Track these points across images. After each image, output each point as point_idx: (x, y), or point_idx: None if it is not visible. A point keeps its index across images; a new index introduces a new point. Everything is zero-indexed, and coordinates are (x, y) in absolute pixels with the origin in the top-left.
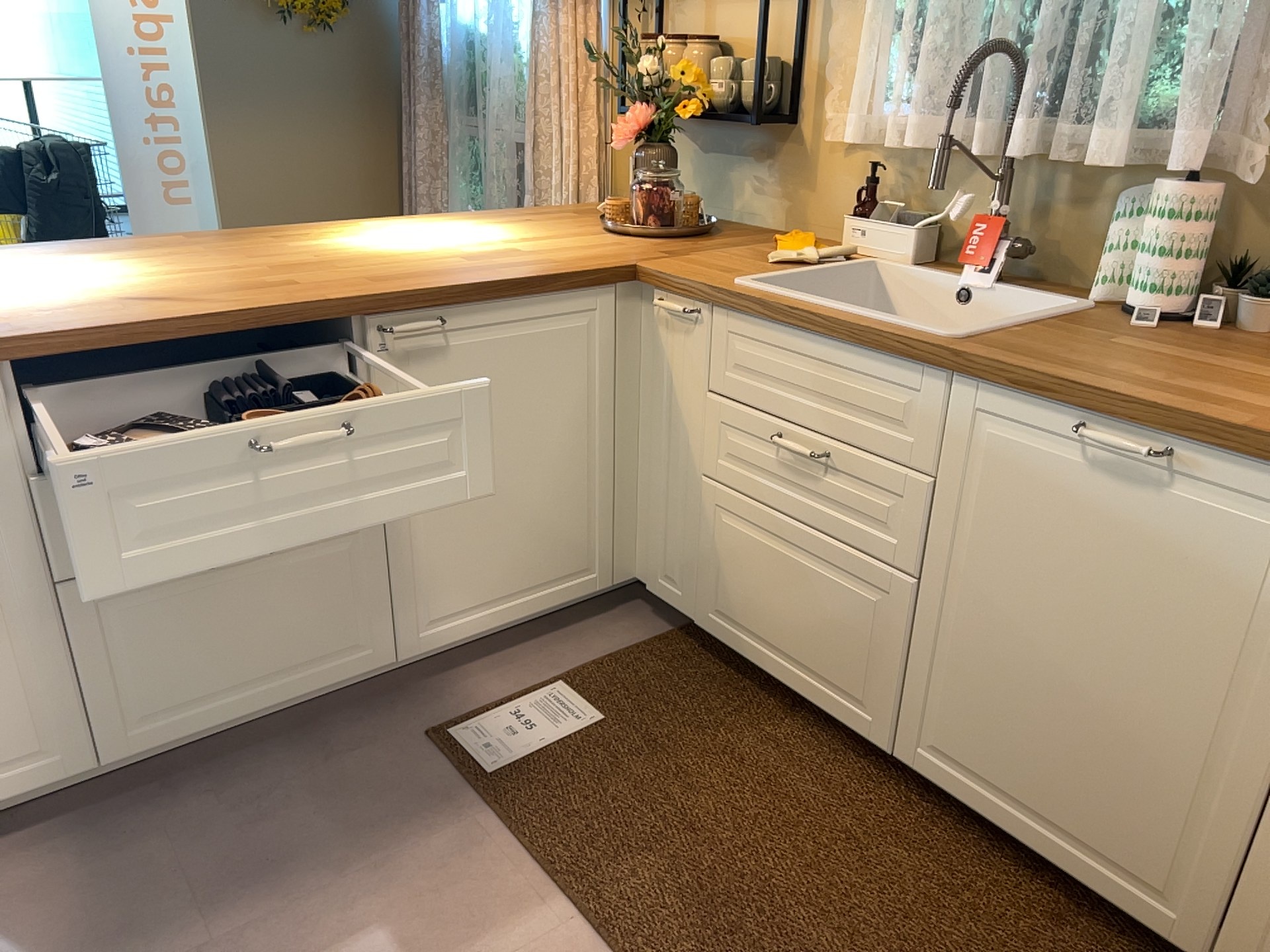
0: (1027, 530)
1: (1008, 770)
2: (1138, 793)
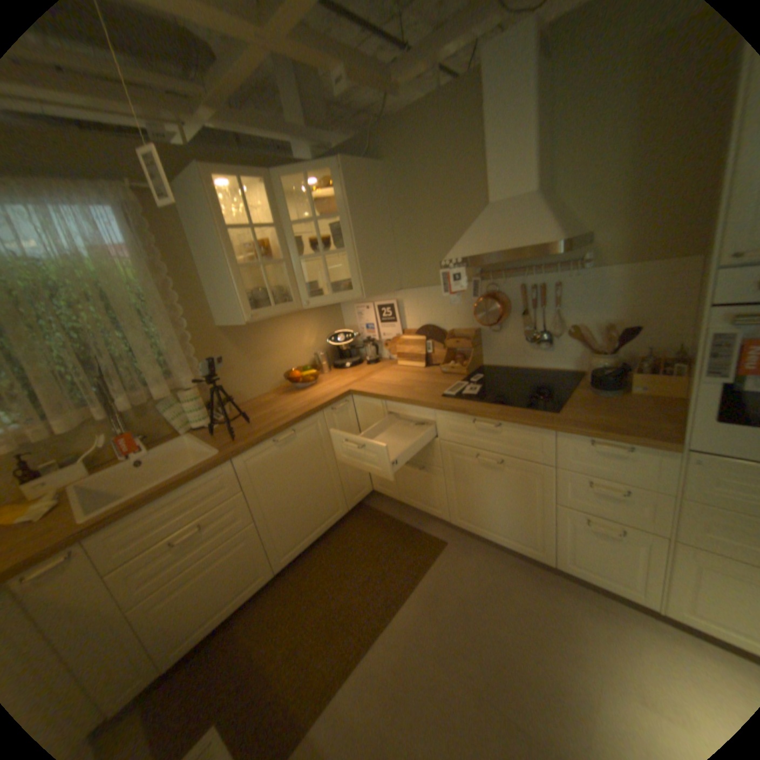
0: (274, 476)
1: (302, 532)
2: (324, 499)
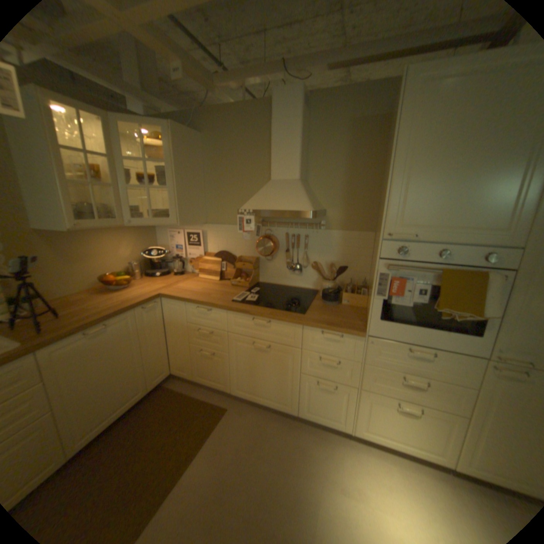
0: (79, 366)
1: (101, 416)
2: (126, 384)
